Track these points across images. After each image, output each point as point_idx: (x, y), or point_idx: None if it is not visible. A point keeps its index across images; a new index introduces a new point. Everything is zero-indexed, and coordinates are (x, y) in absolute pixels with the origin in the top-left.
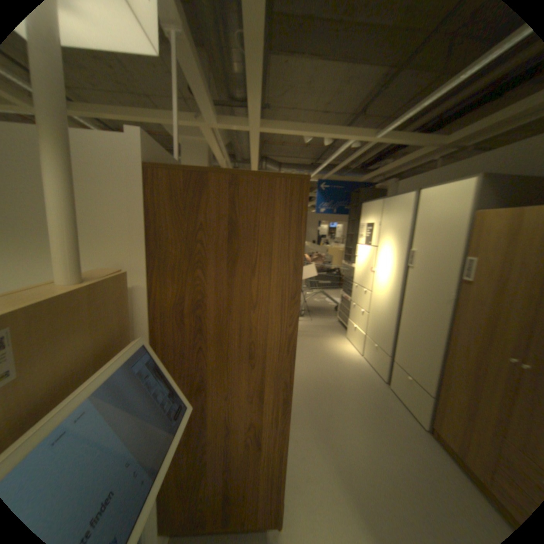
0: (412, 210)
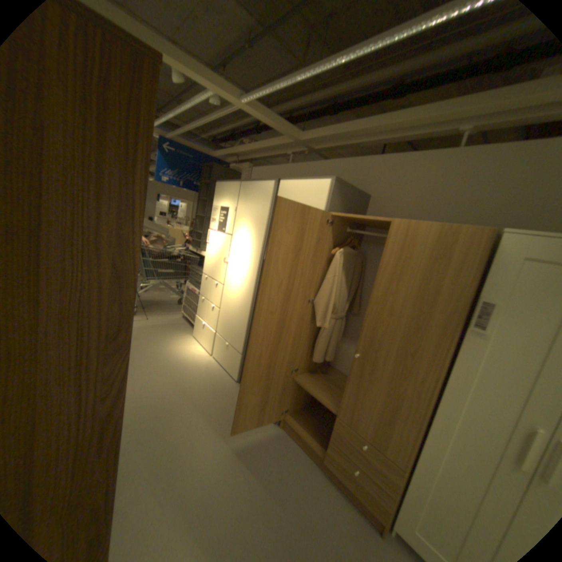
0: (269, 200)
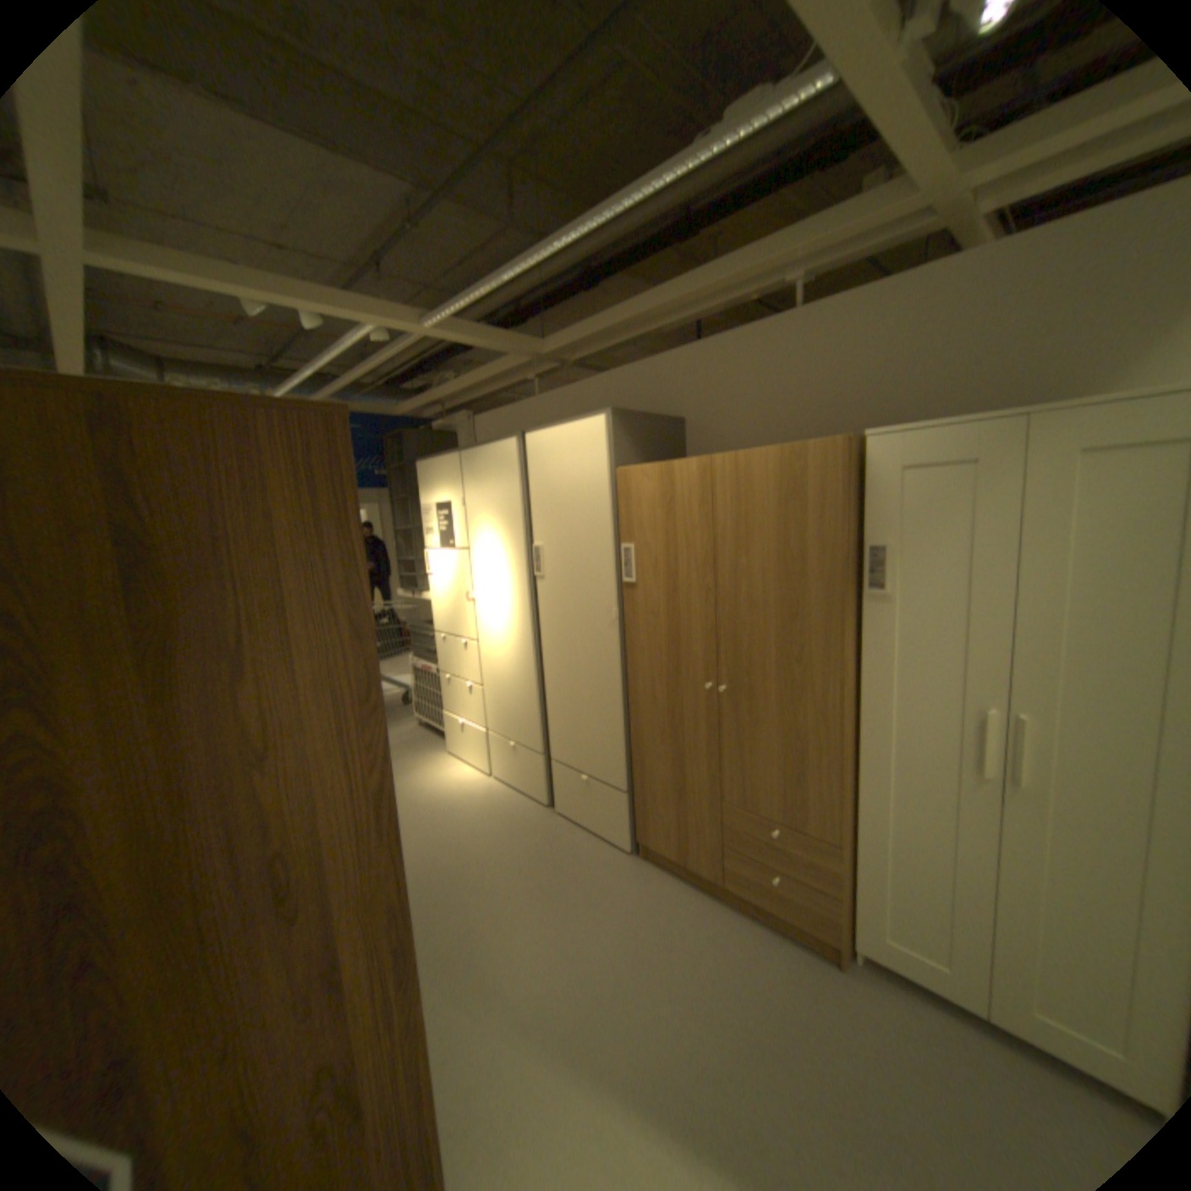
0: (516, 473)
